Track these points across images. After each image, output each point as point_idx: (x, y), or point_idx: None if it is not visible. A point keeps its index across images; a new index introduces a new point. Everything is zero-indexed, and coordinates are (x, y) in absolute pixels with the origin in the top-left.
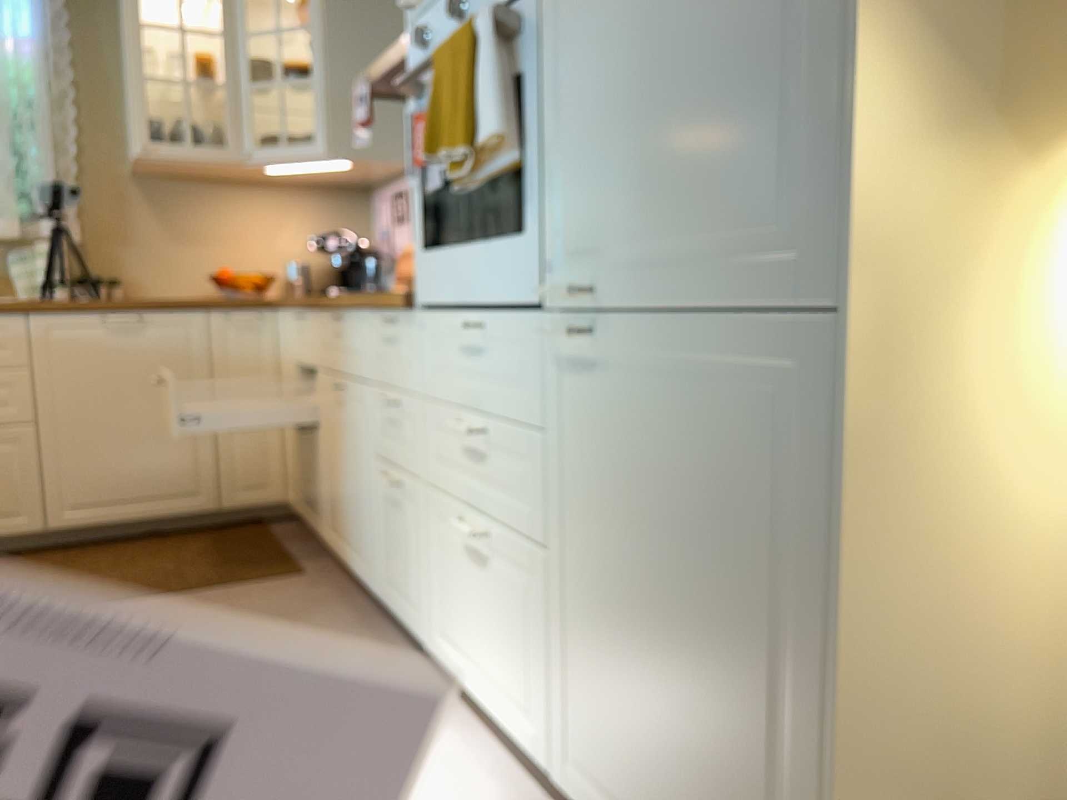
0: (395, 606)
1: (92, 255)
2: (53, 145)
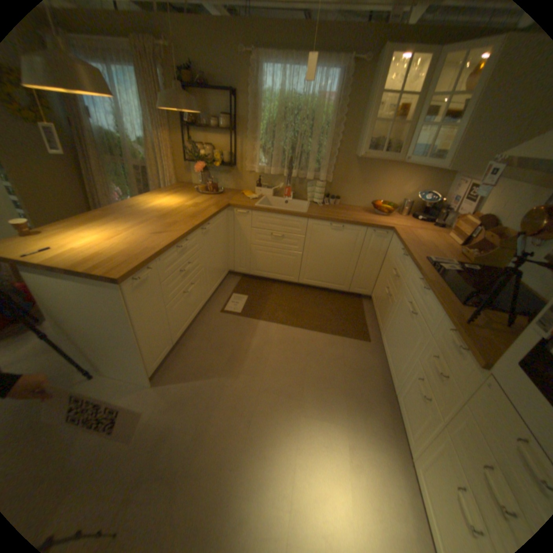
0: (403, 415)
1: (334, 186)
2: (332, 142)
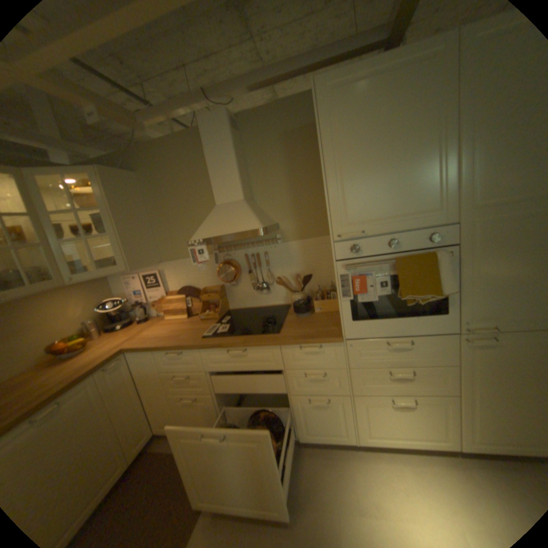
0: (320, 441)
1: None
2: None
